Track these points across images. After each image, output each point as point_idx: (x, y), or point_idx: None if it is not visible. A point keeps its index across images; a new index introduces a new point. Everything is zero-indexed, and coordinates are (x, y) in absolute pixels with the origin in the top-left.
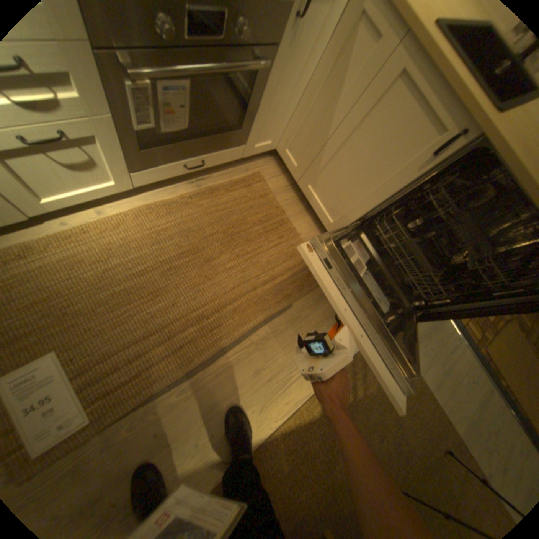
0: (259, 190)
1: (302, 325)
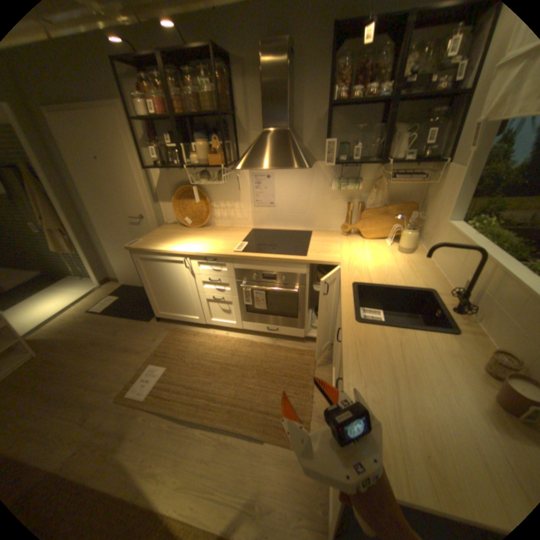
0: (306, 360)
1: (256, 467)
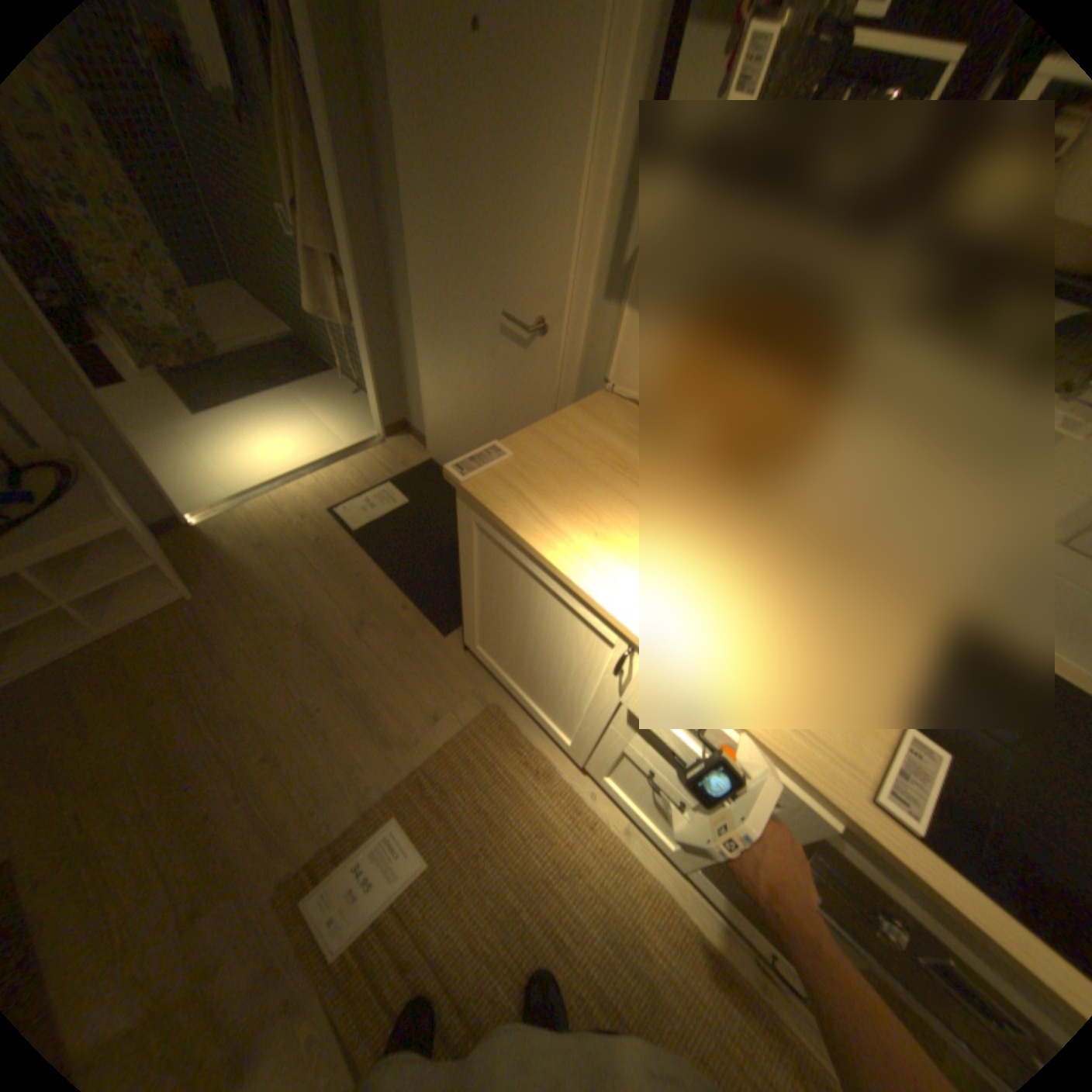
0: None
1: None
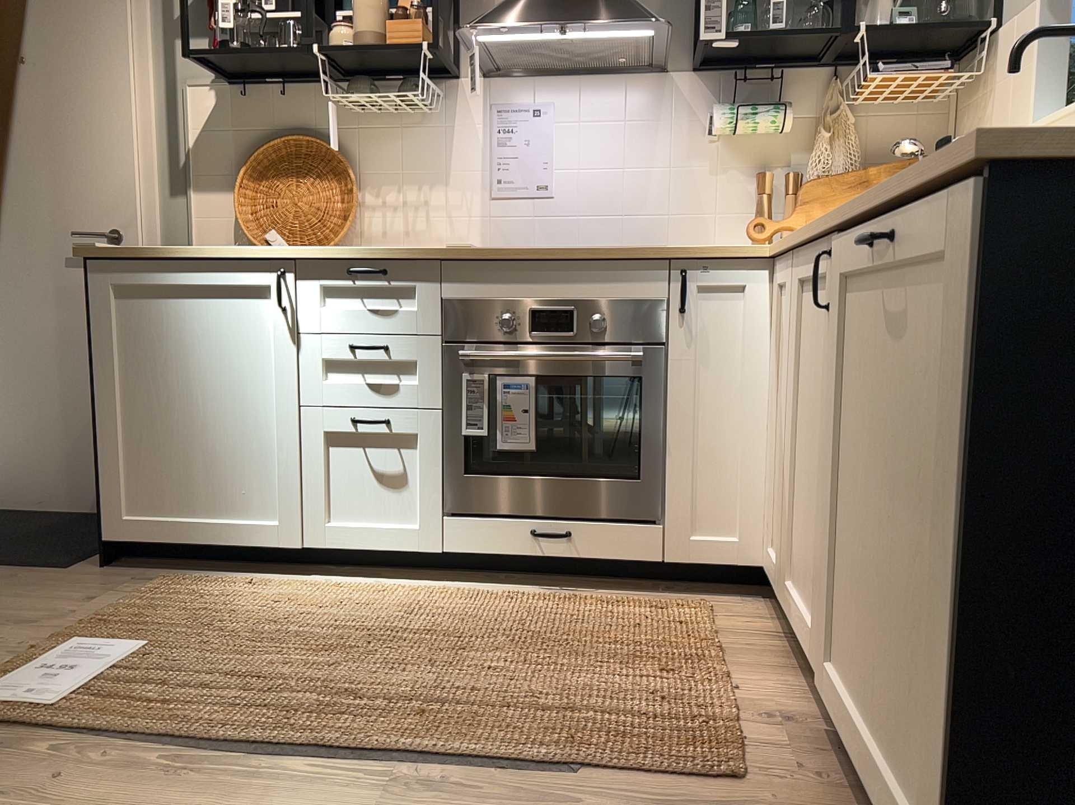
0: (685, 619)
1: None
